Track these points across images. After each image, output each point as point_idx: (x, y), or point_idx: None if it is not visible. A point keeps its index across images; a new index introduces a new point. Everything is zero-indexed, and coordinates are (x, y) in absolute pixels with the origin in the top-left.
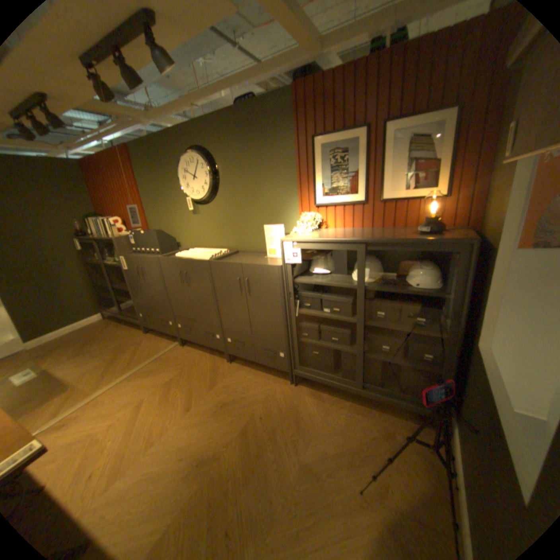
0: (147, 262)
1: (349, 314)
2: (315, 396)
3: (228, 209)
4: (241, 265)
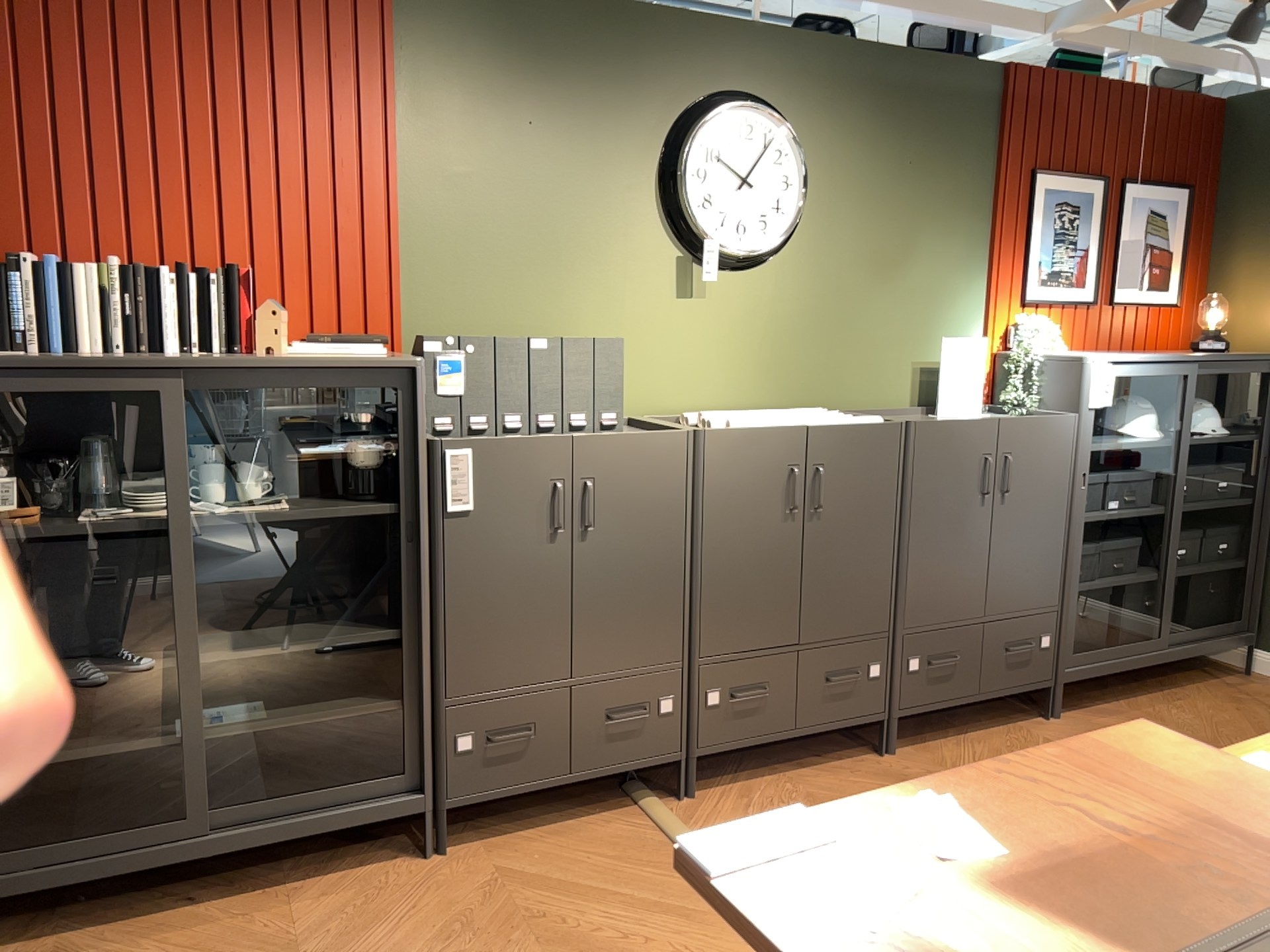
0: (634, 455)
1: (1148, 501)
2: (1104, 713)
3: (814, 291)
4: (998, 424)
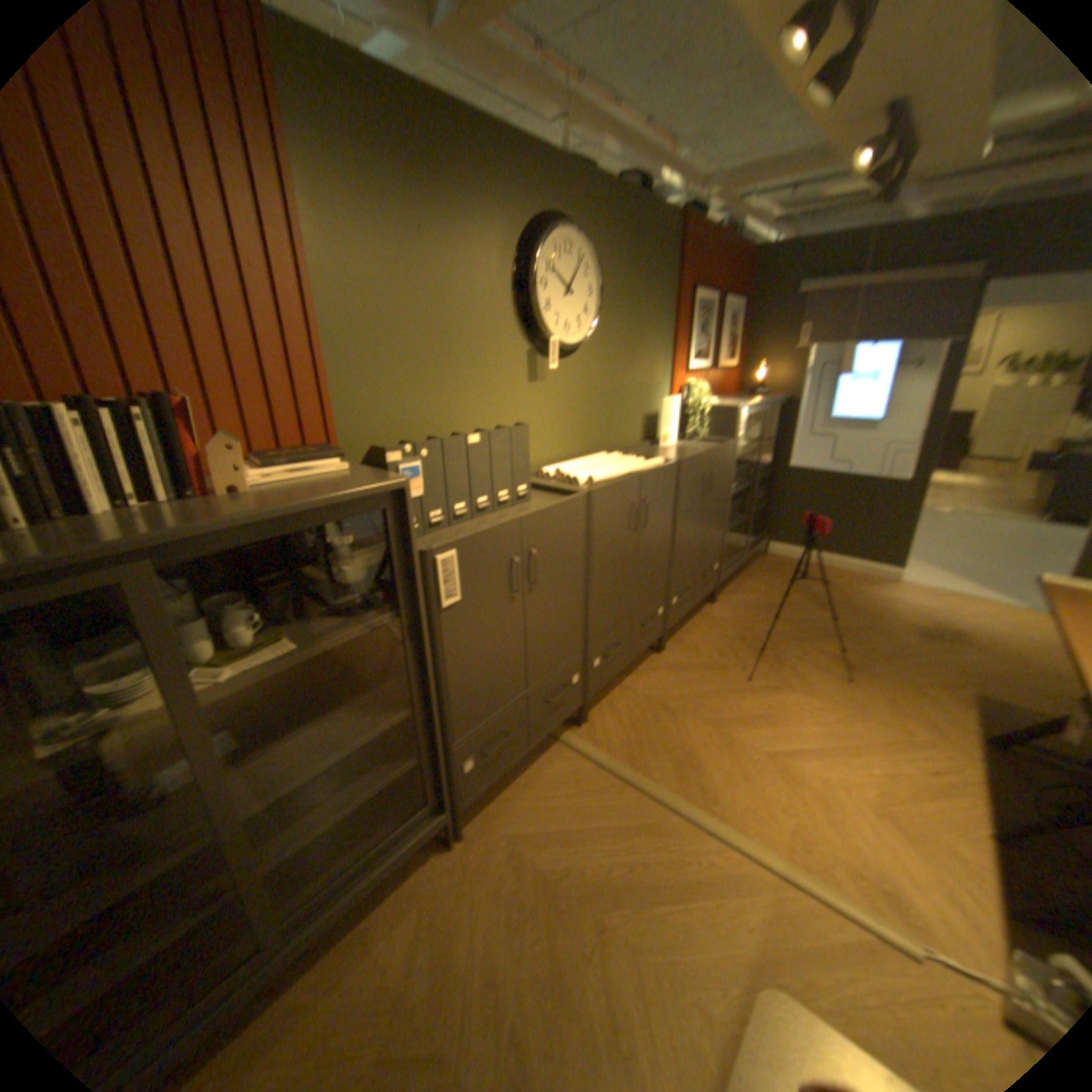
0: (556, 521)
1: (744, 481)
2: (730, 594)
3: (598, 372)
4: (709, 454)
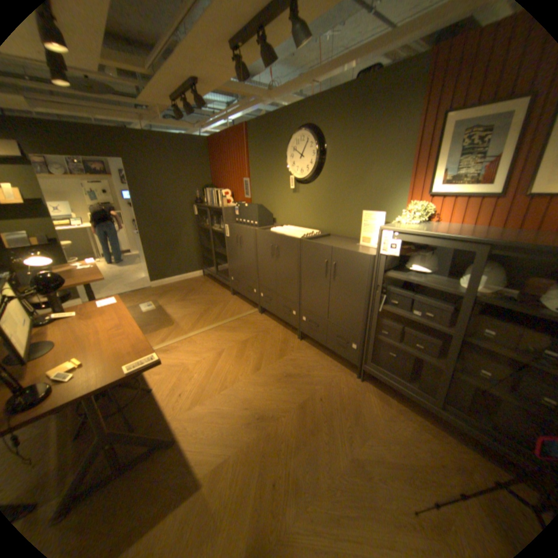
0: (246, 232)
1: (445, 323)
2: (381, 398)
3: (328, 190)
4: (331, 248)
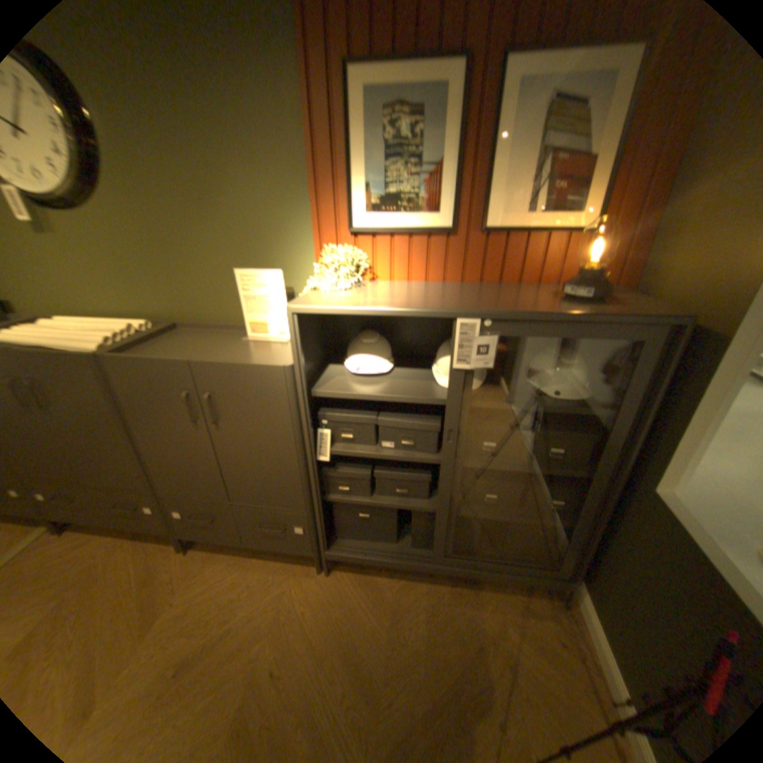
0: None
1: (432, 449)
2: (366, 588)
3: (135, 225)
4: (187, 365)
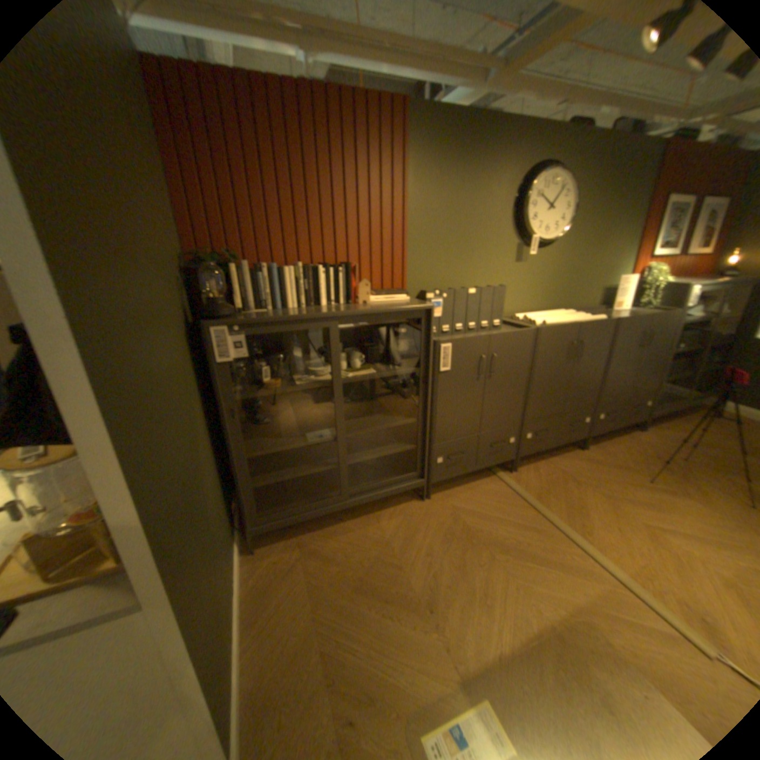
0: (513, 341)
1: (696, 343)
2: (664, 429)
3: (569, 256)
4: (652, 316)
